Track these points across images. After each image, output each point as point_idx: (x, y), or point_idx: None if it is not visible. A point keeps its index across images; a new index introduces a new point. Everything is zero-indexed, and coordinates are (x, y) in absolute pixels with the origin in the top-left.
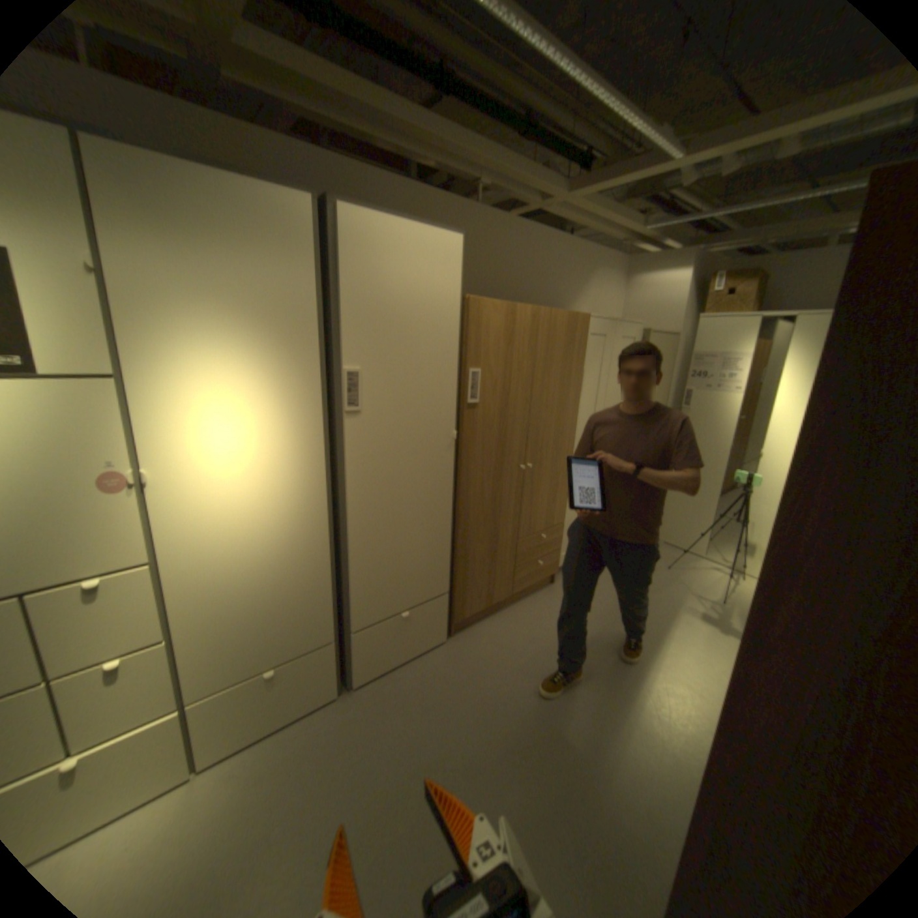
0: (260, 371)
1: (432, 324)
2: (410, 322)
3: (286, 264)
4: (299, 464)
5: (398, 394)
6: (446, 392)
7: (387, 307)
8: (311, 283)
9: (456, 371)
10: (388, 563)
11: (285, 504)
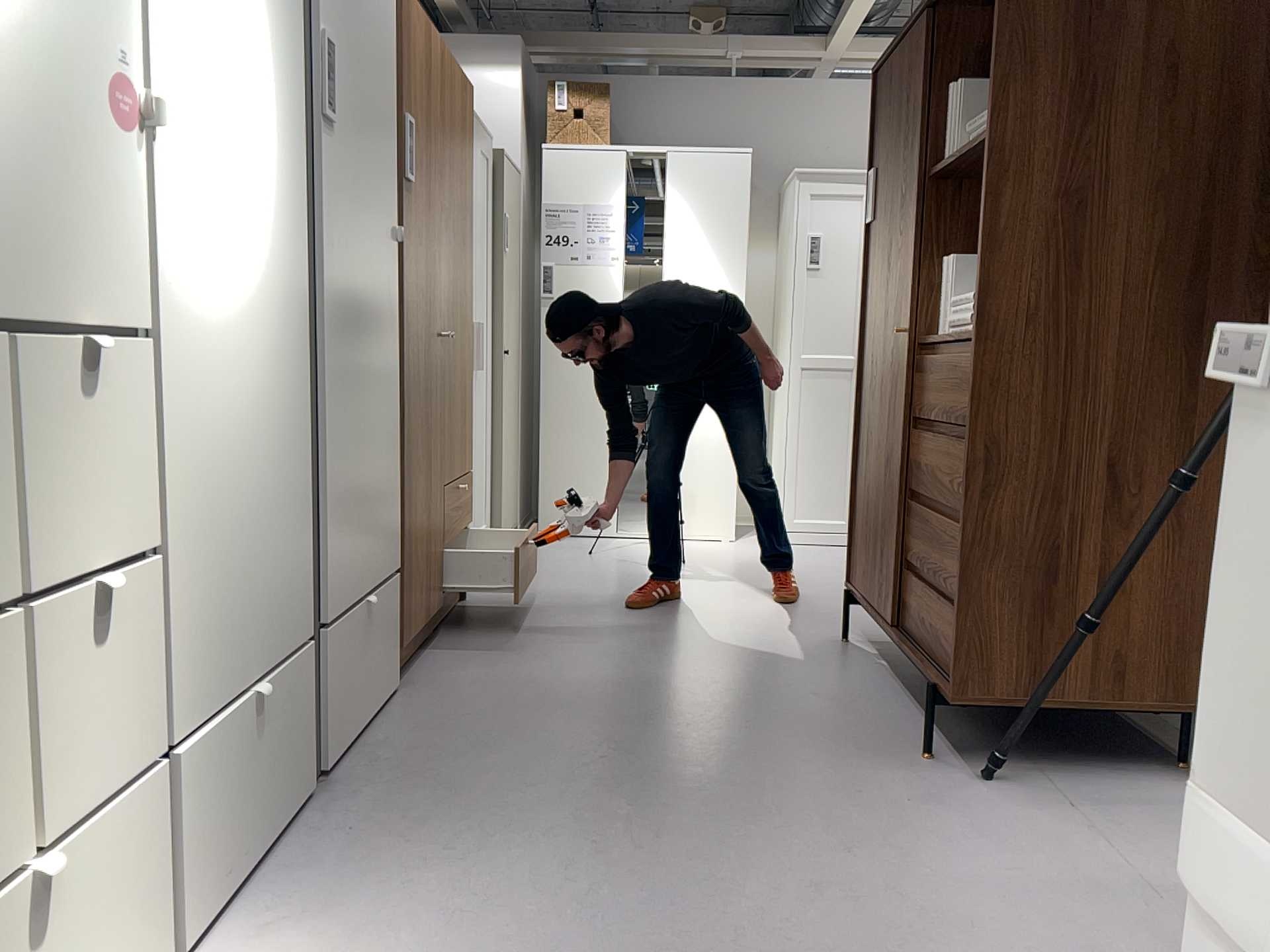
0: None
1: (378, 4)
2: None
3: None
4: (282, 195)
5: (356, 115)
6: (388, 142)
7: None
8: None
9: (394, 107)
10: (353, 471)
11: (270, 276)
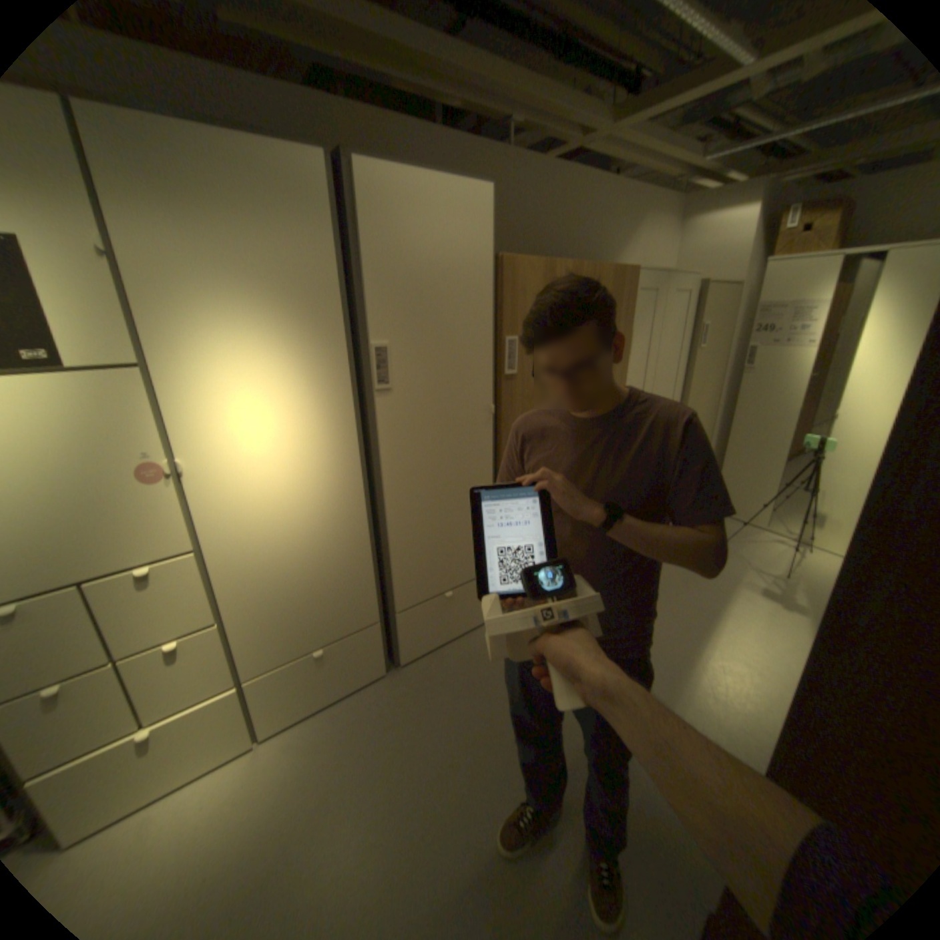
0: (284, 351)
1: (463, 289)
2: (439, 288)
3: (302, 232)
4: (332, 447)
5: (430, 369)
6: (481, 364)
7: (413, 273)
8: (330, 252)
9: (491, 339)
10: (429, 544)
11: (321, 488)
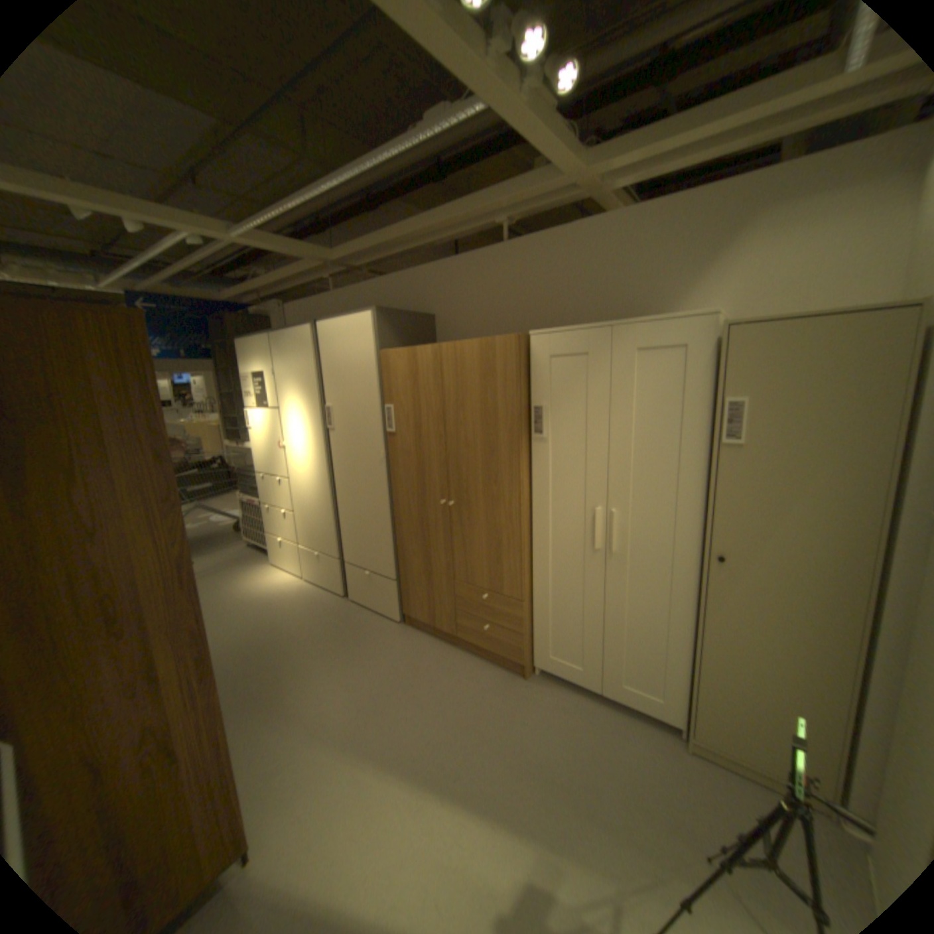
0: (304, 407)
1: (361, 376)
2: (350, 377)
3: (306, 359)
4: (318, 453)
5: (349, 421)
6: (374, 422)
7: (339, 370)
8: (313, 365)
9: (379, 407)
10: (356, 529)
11: (316, 471)
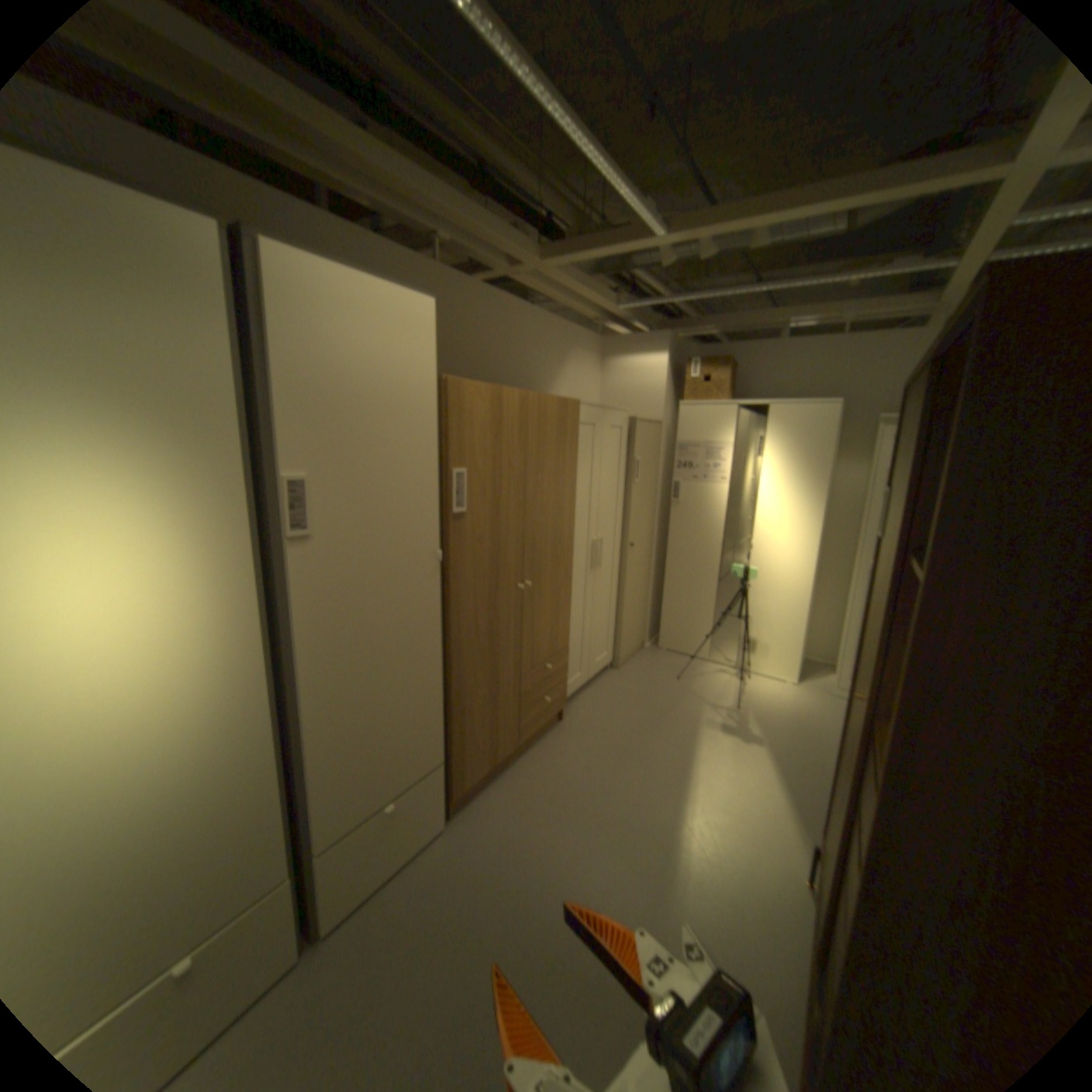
0: (144, 486)
1: (404, 413)
2: (376, 411)
3: (183, 322)
4: (219, 625)
5: (364, 509)
6: (426, 502)
7: (343, 390)
8: (227, 353)
9: (438, 473)
10: (362, 743)
11: (198, 689)
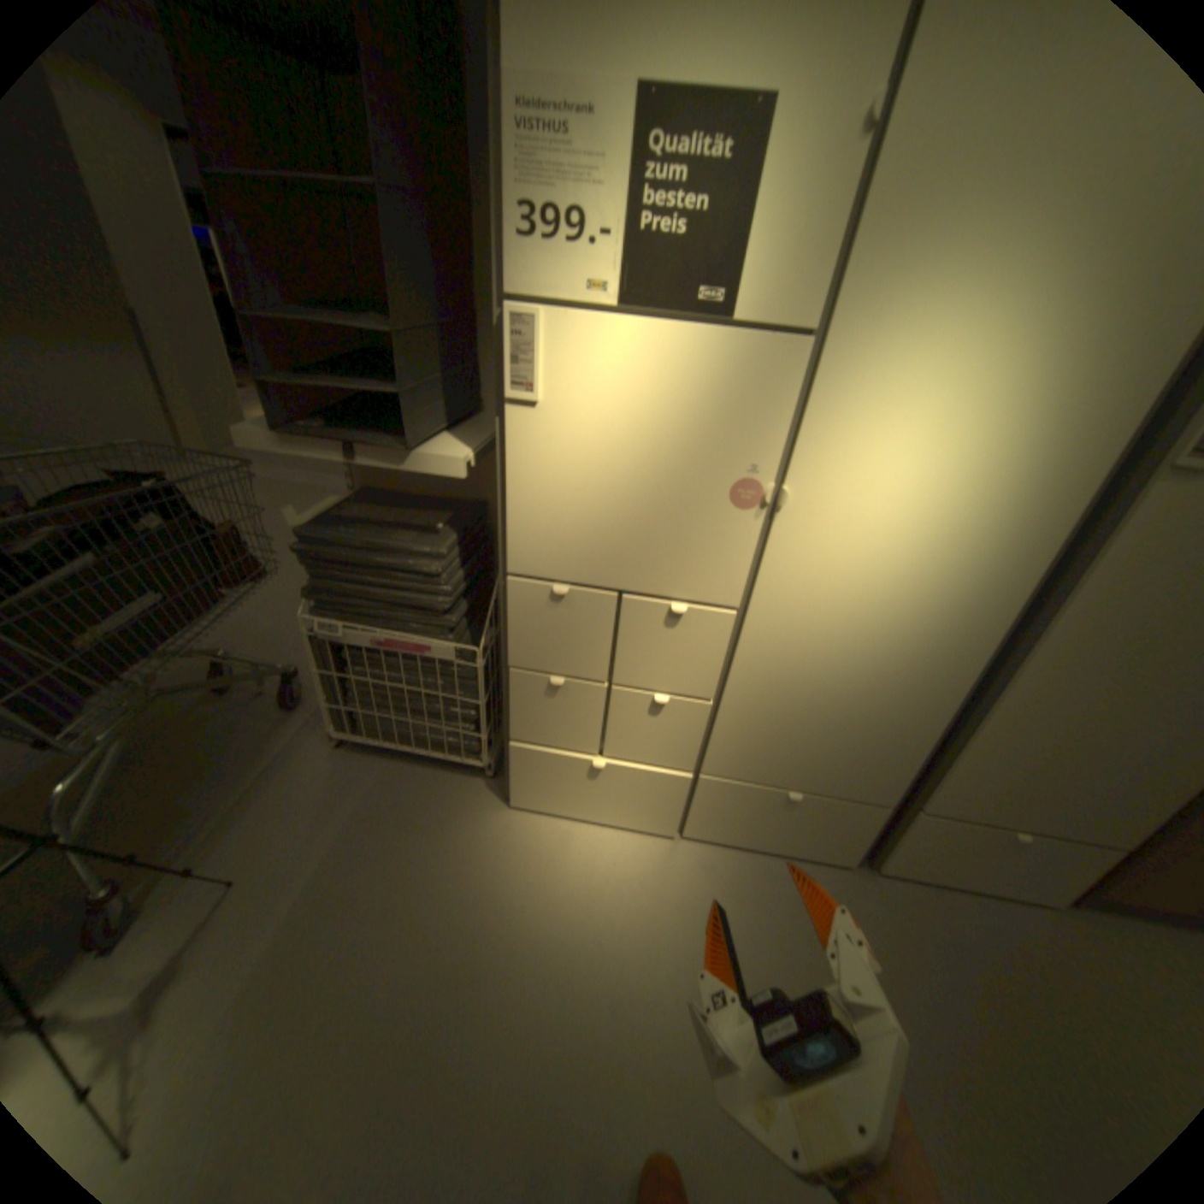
0: (1048, 348)
1: None
2: None
3: None
4: (1009, 542)
5: None
6: None
7: None
8: None
9: None
10: (1054, 755)
11: (945, 598)
